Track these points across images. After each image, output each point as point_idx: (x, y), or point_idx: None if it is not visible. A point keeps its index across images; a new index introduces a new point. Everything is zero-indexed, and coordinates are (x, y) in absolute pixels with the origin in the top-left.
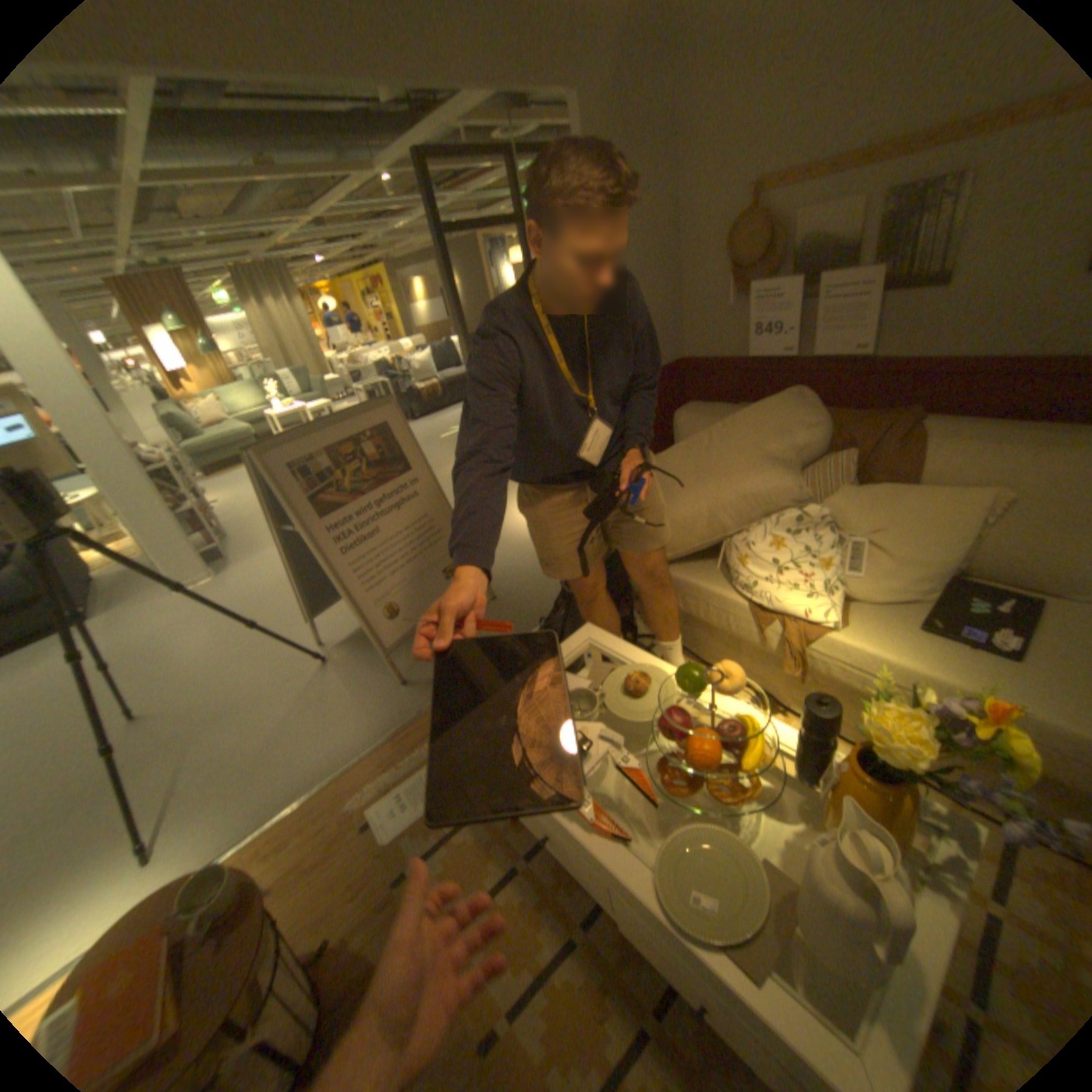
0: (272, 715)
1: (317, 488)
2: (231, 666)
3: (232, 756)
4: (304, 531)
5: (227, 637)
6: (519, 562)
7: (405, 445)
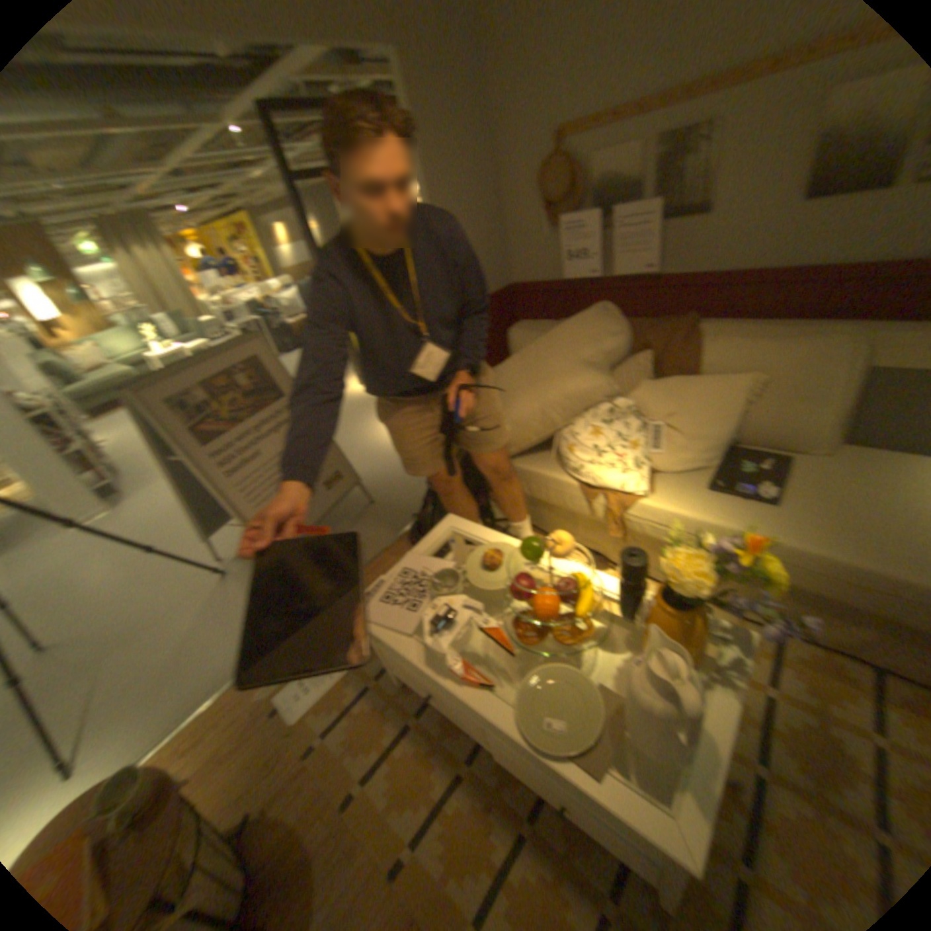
0: (175, 629)
1: (192, 420)
2: (131, 591)
3: (140, 671)
4: (184, 460)
5: (124, 565)
6: (389, 469)
7: (273, 374)
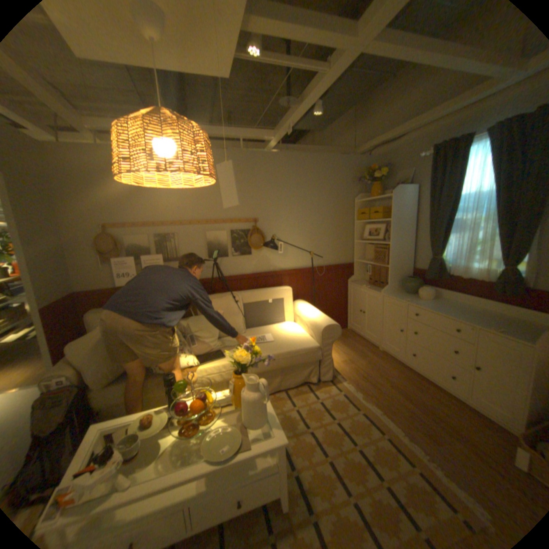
0: None
1: None
2: None
3: None
4: None
5: None
6: None
7: None
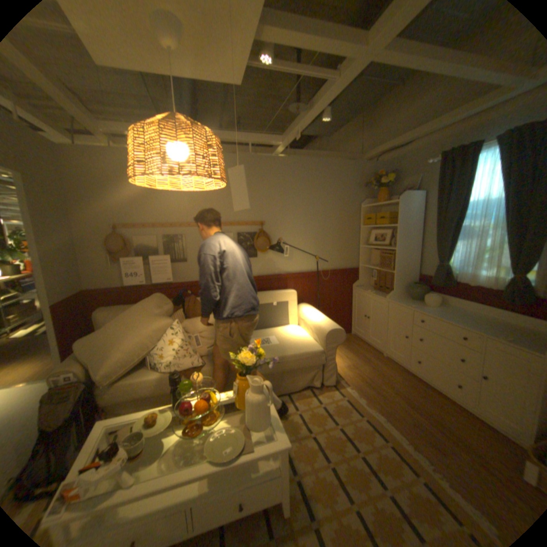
0: None
1: None
2: None
3: None
4: None
5: None
6: None
7: None
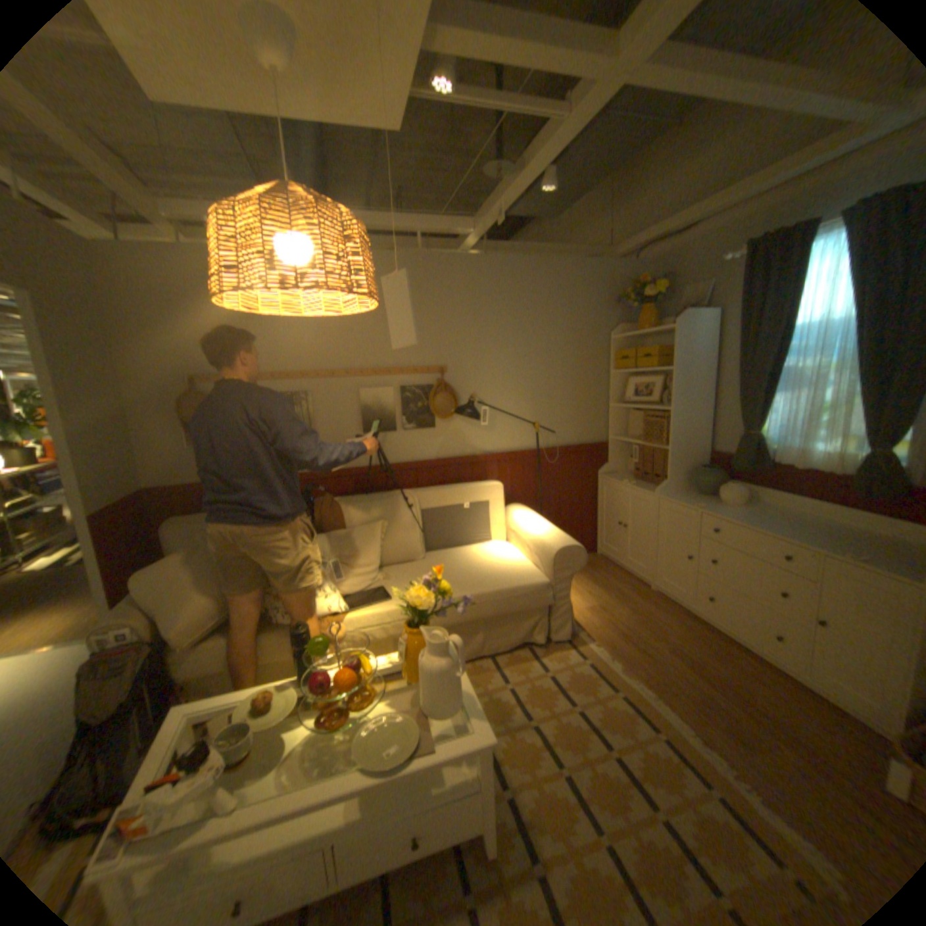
0: None
1: None
2: None
3: None
4: None
5: None
6: None
7: None
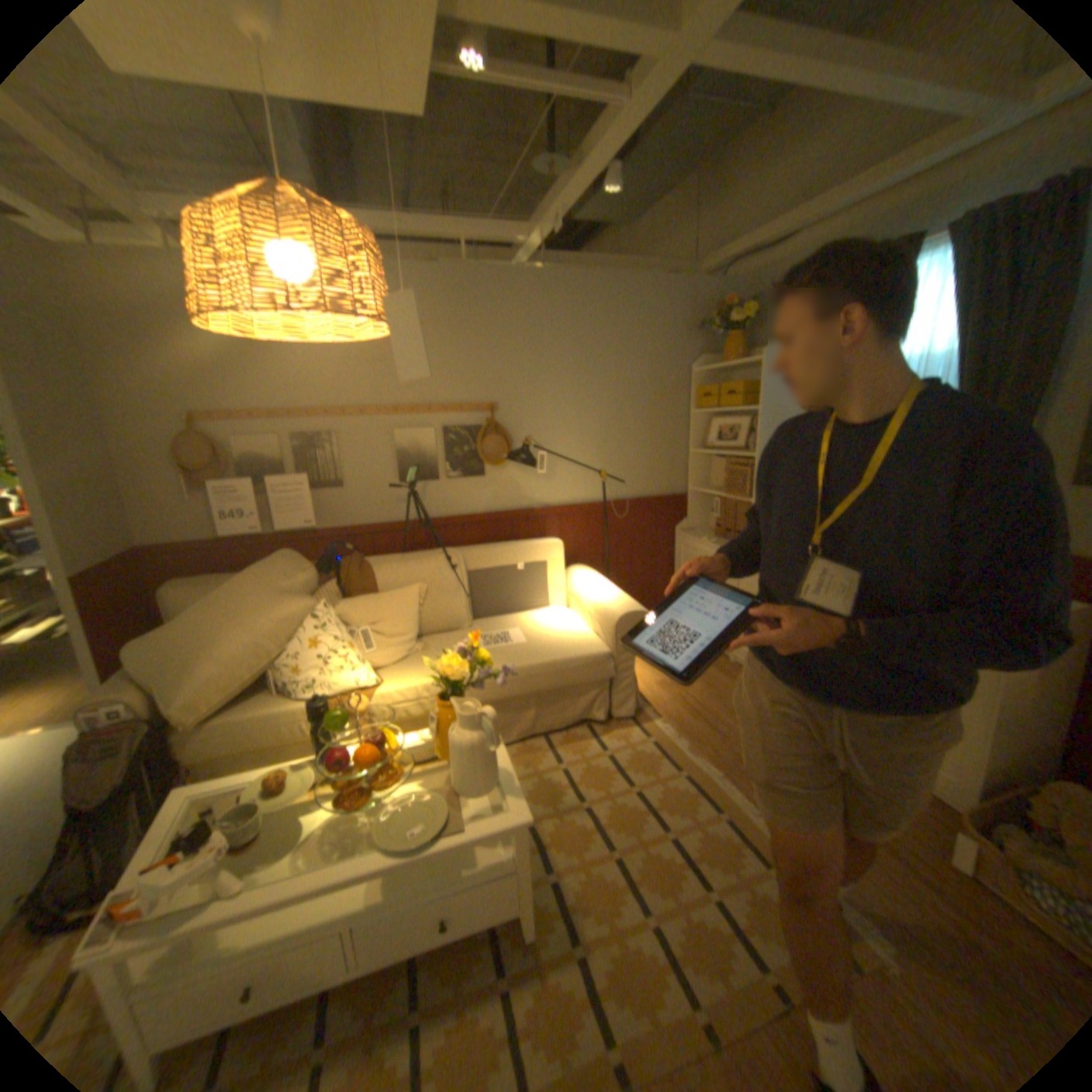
0: None
1: None
2: None
3: None
4: None
5: None
6: None
7: None
